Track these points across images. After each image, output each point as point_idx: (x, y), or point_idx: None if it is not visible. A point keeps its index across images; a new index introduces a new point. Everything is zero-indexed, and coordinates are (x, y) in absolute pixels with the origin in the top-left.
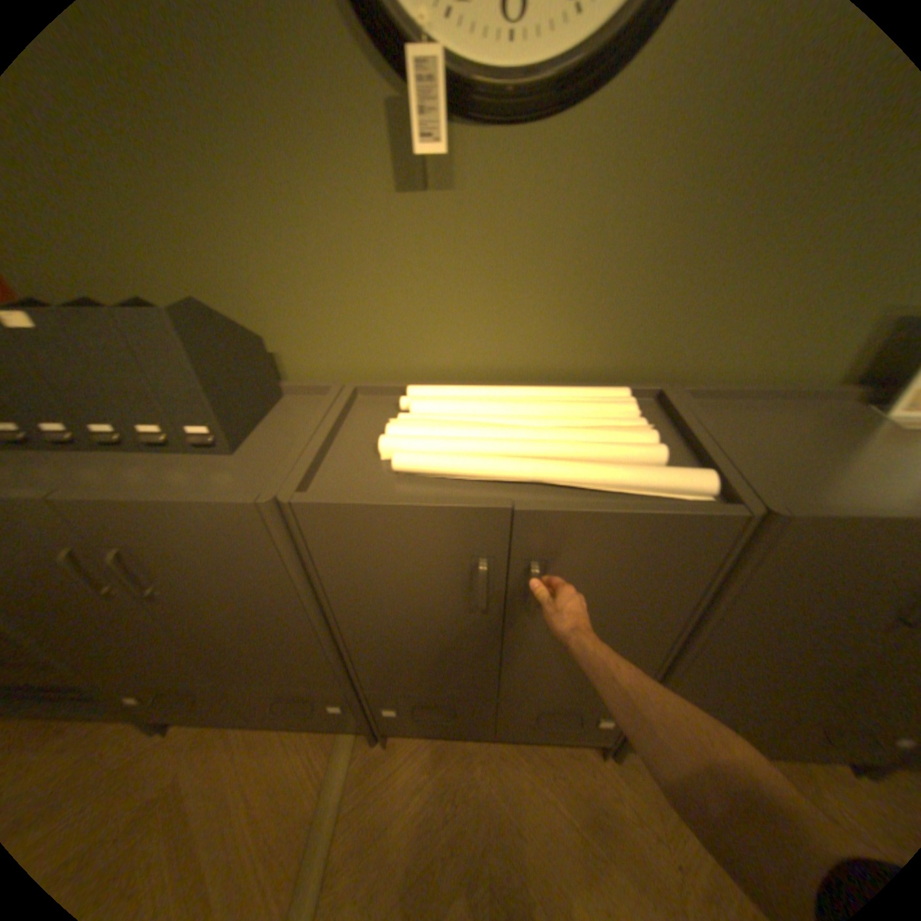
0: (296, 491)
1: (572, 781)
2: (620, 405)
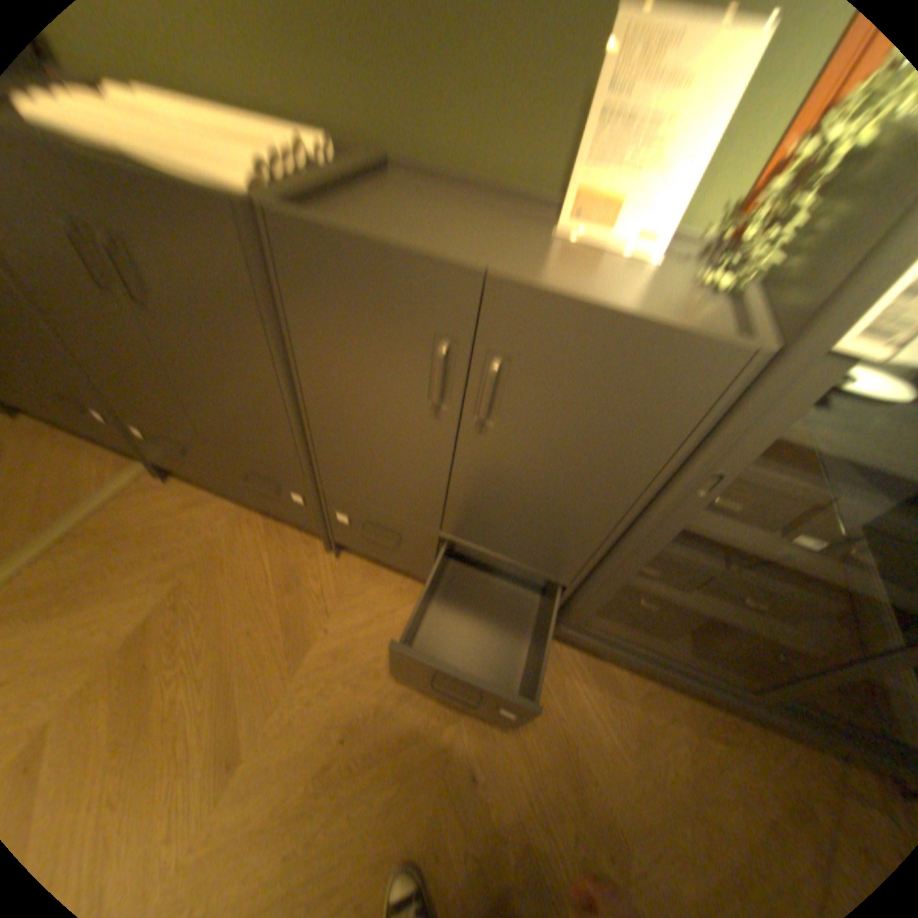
0: None
1: (288, 551)
2: (274, 128)
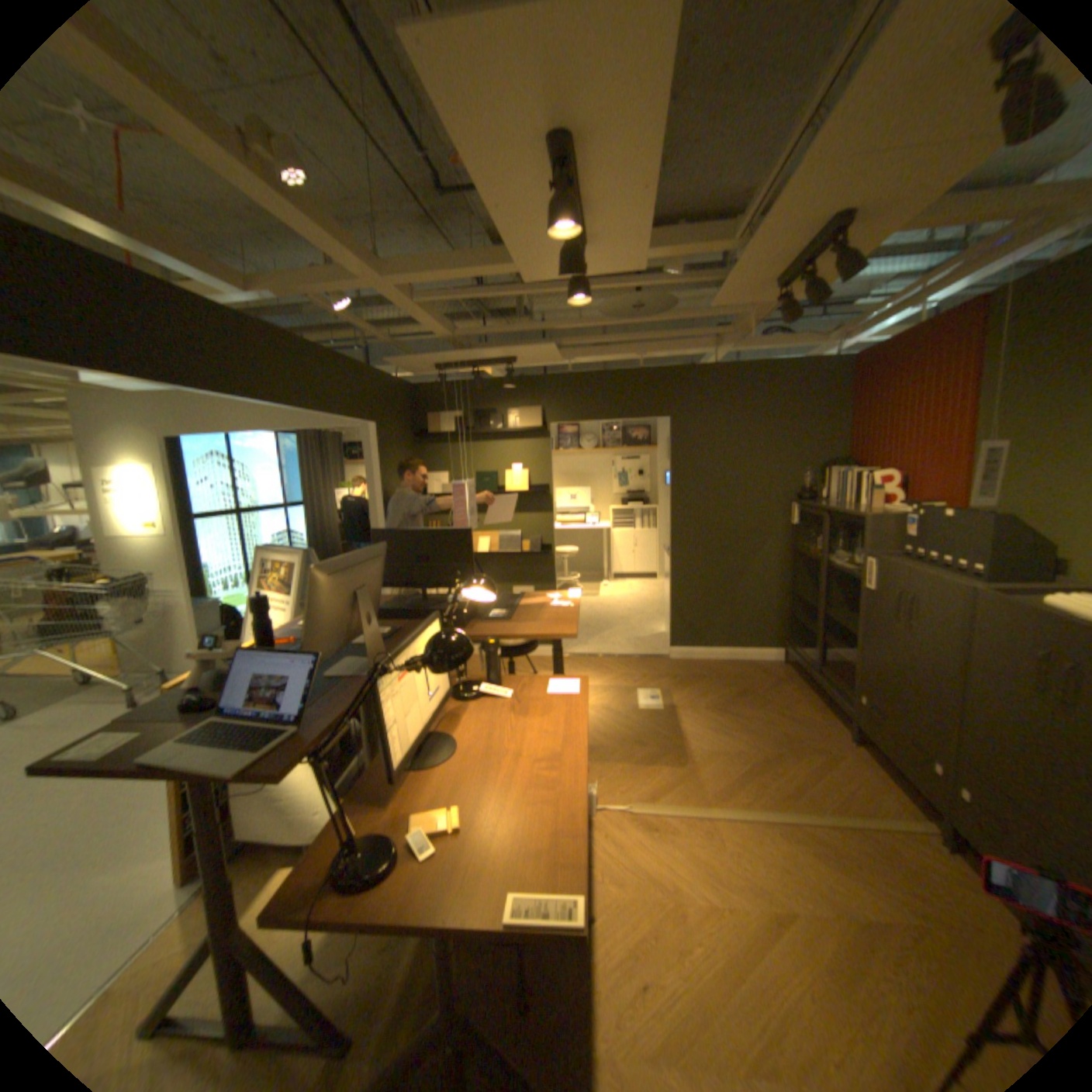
0: (989, 591)
1: None
2: None
